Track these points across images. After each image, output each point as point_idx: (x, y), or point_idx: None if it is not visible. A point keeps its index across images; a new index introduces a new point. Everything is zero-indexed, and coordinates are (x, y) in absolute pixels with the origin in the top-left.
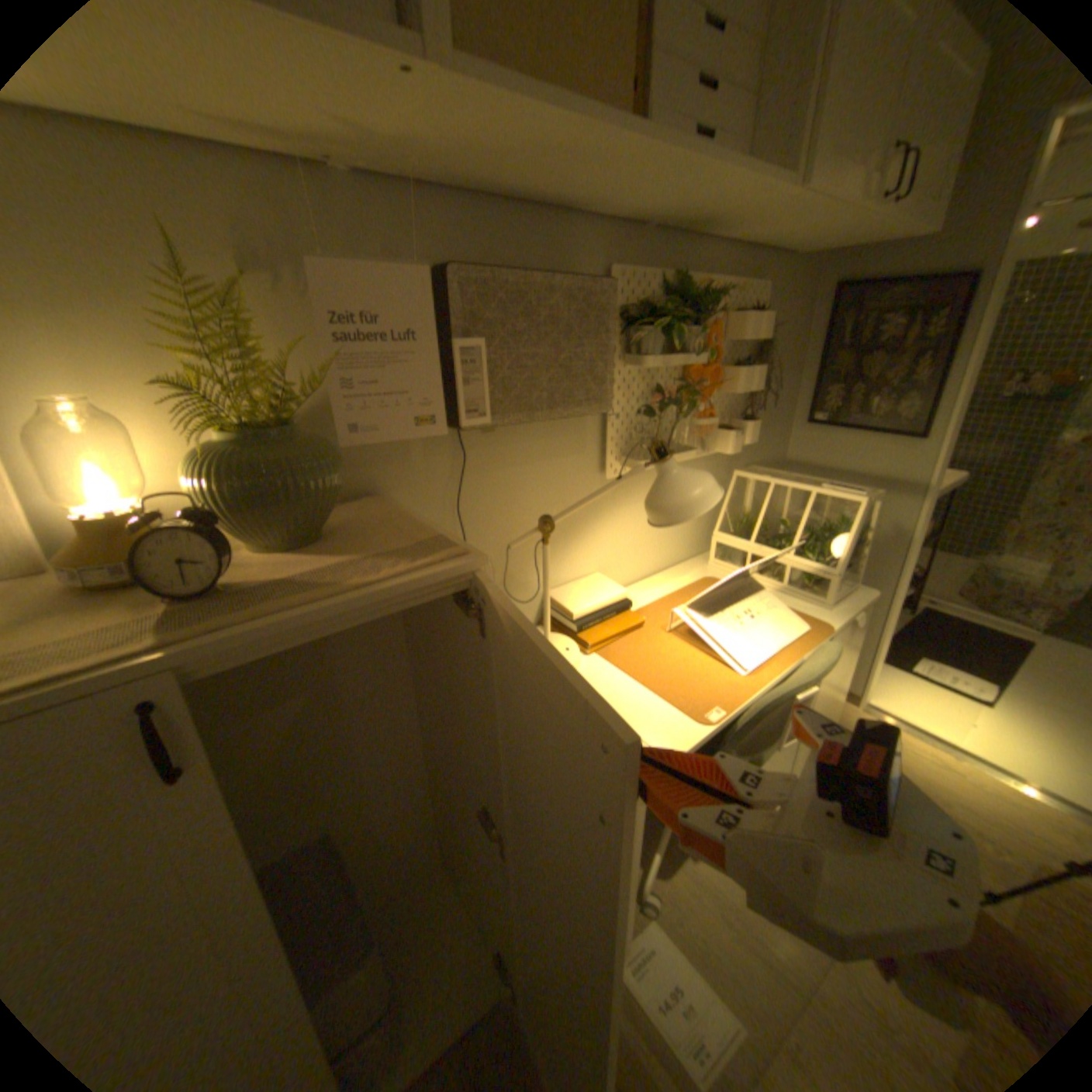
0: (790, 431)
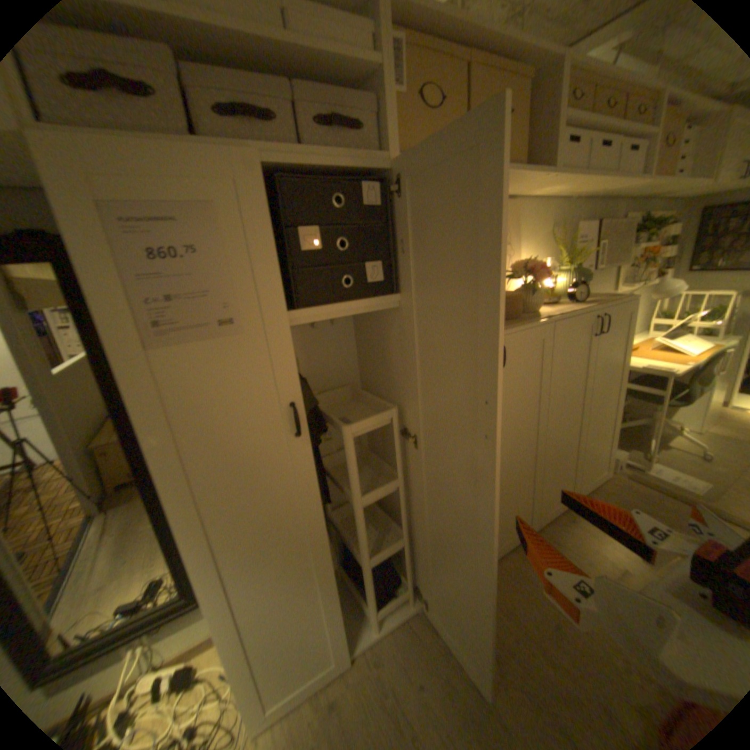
0: (678, 277)
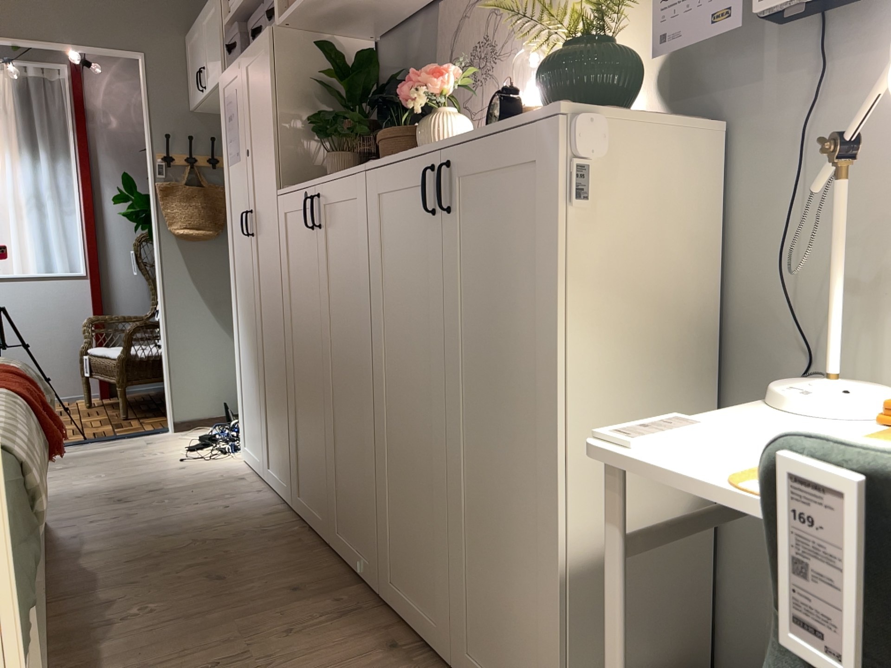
0: None
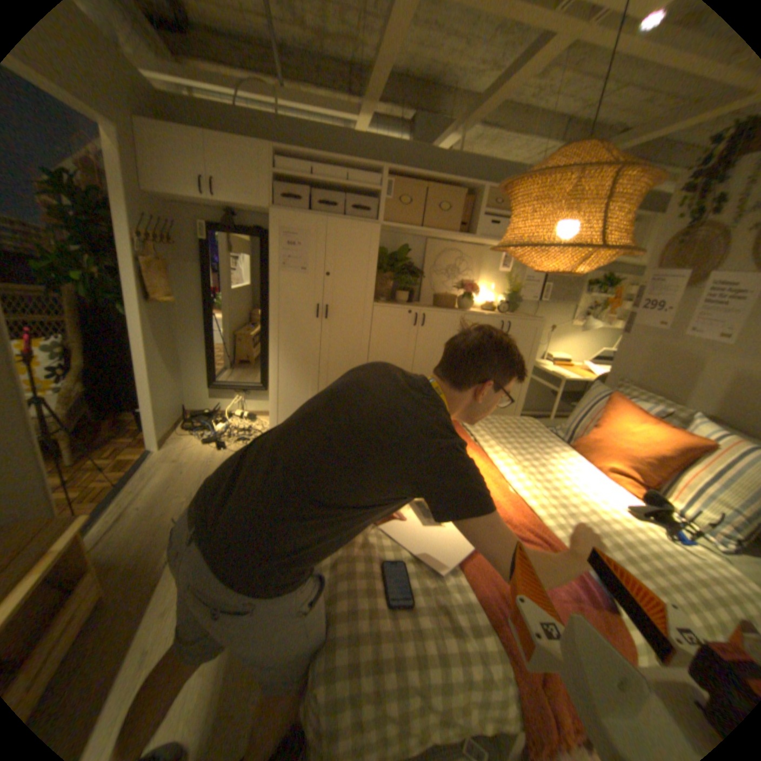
0: None
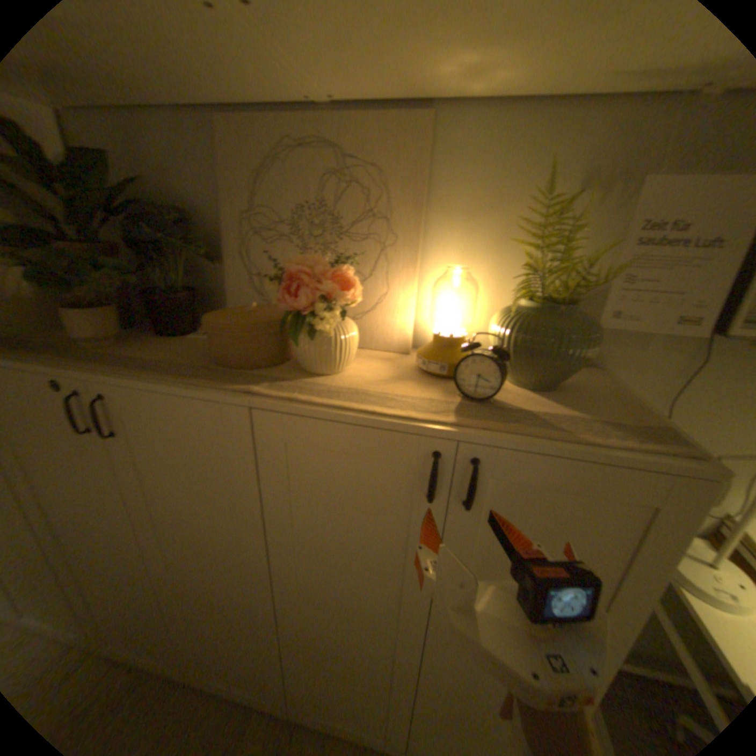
0: None
